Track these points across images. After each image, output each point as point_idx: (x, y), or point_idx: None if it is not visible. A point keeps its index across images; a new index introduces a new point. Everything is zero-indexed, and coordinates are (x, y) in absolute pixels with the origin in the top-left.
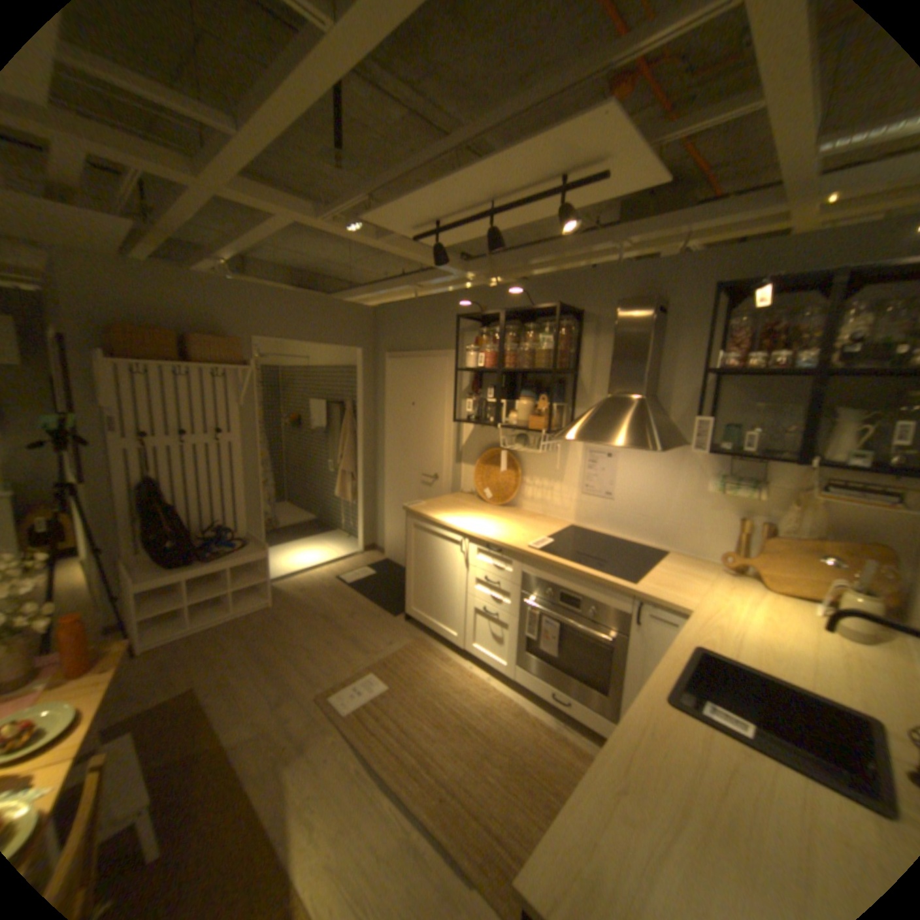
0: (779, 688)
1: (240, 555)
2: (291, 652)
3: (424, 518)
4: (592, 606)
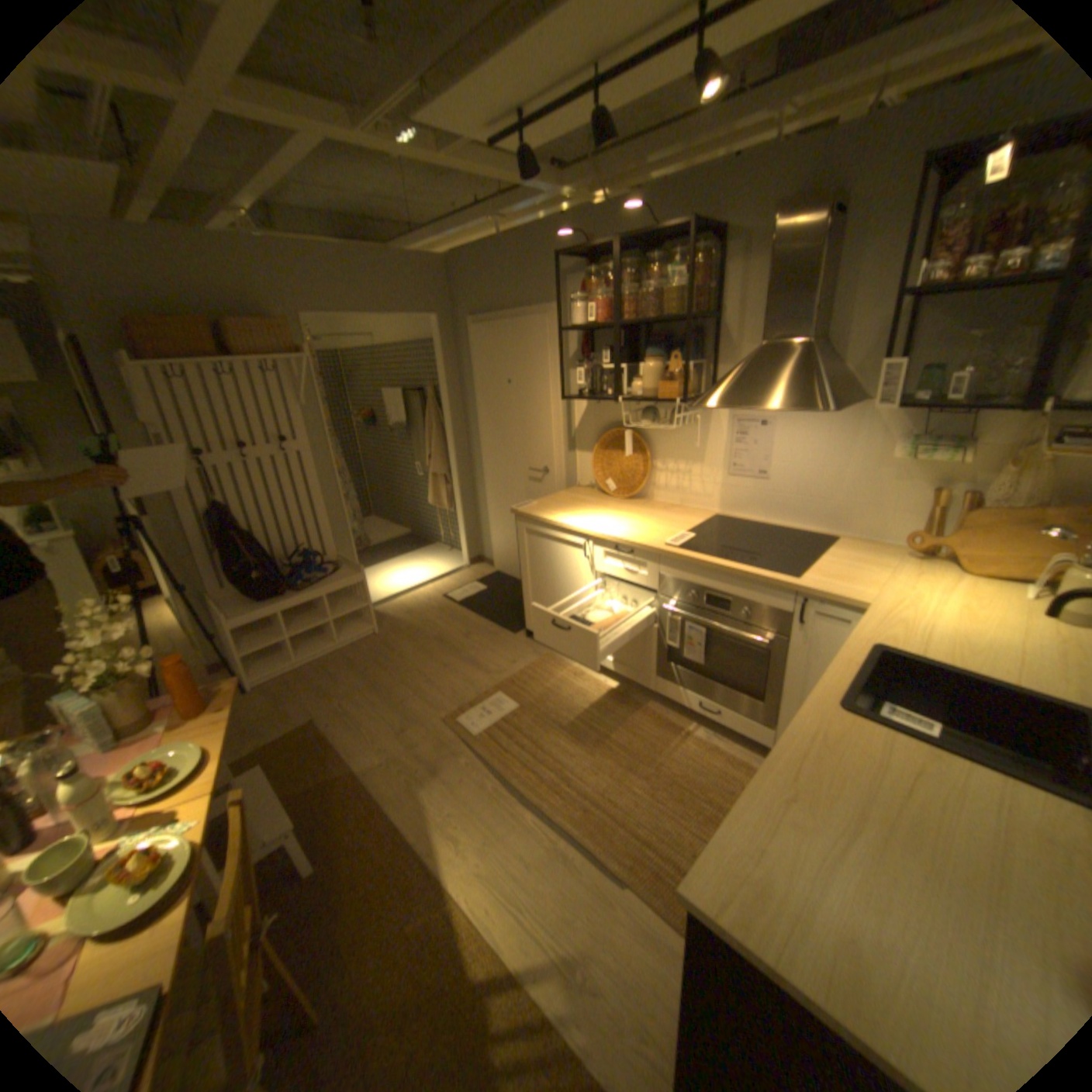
0: (975, 682)
1: (335, 579)
2: (408, 677)
3: (538, 521)
4: (745, 606)
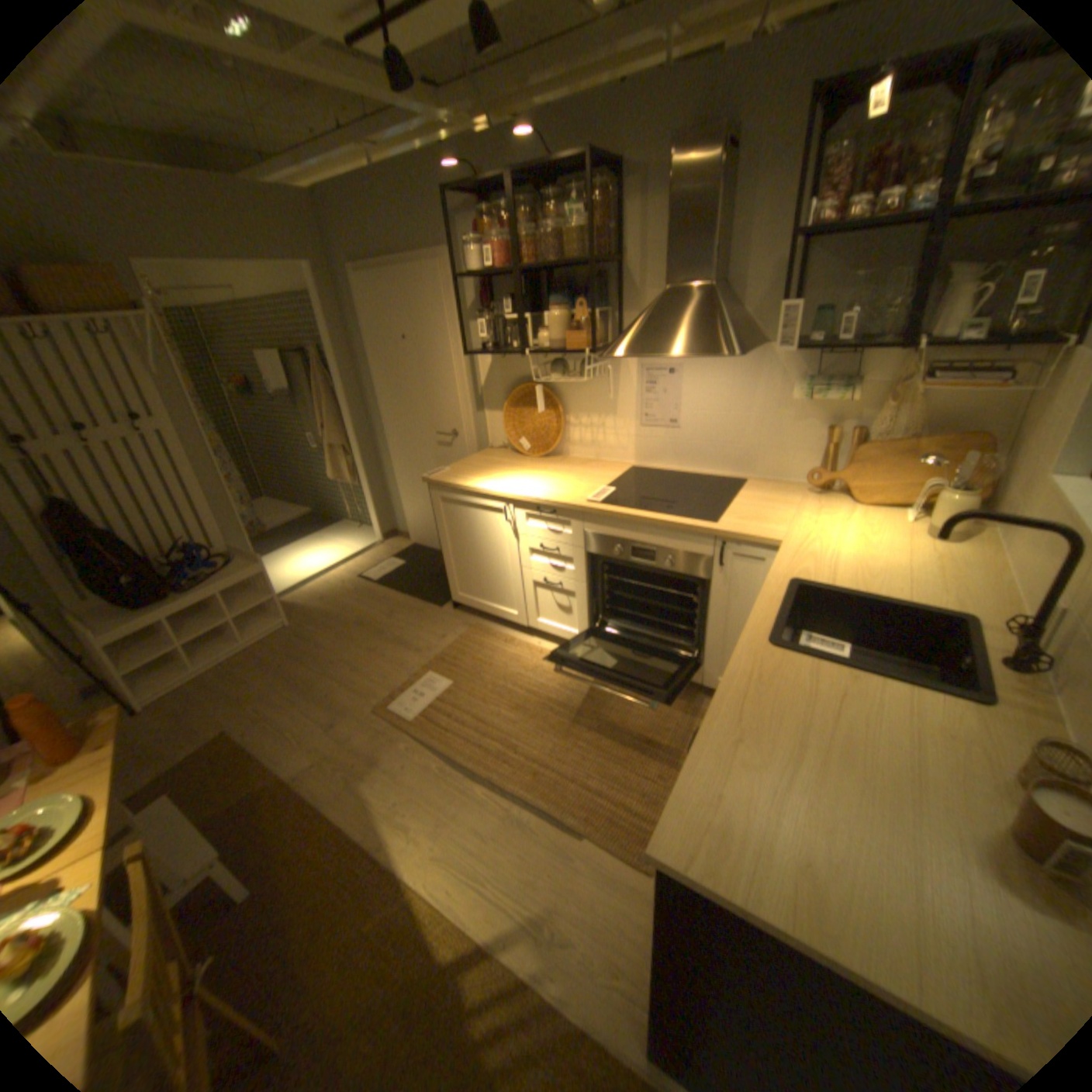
0: (877, 604)
1: (229, 574)
2: (330, 668)
3: (453, 488)
4: (669, 554)
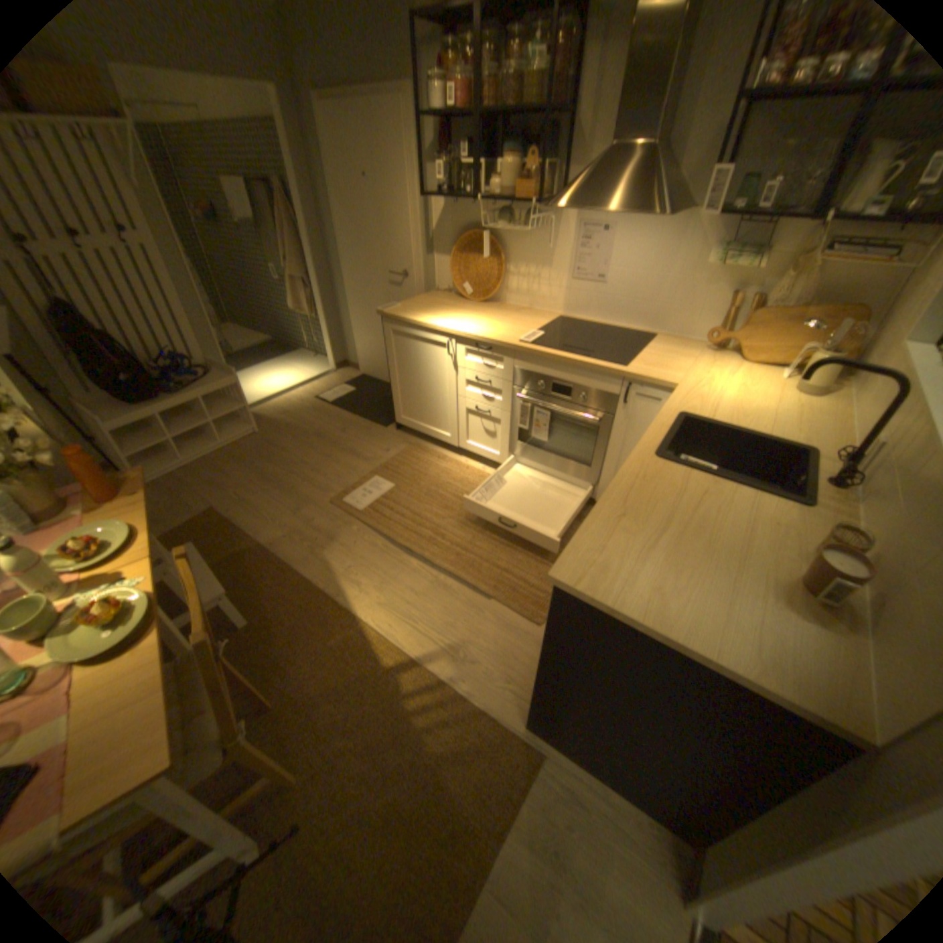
0: (744, 435)
1: (208, 381)
2: (294, 467)
3: (404, 322)
4: (583, 392)
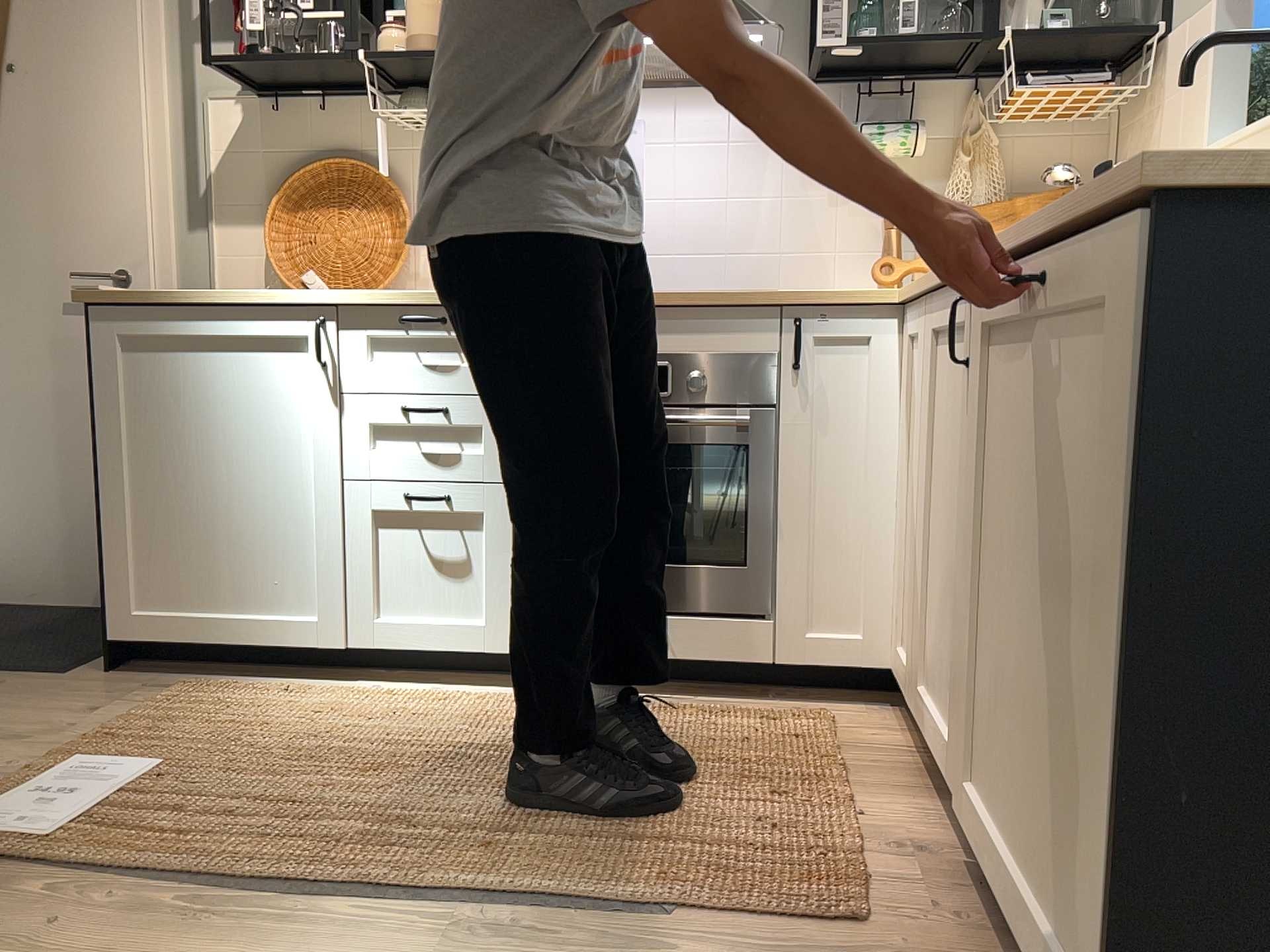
0: None
1: None
2: None
3: (170, 306)
4: (697, 372)
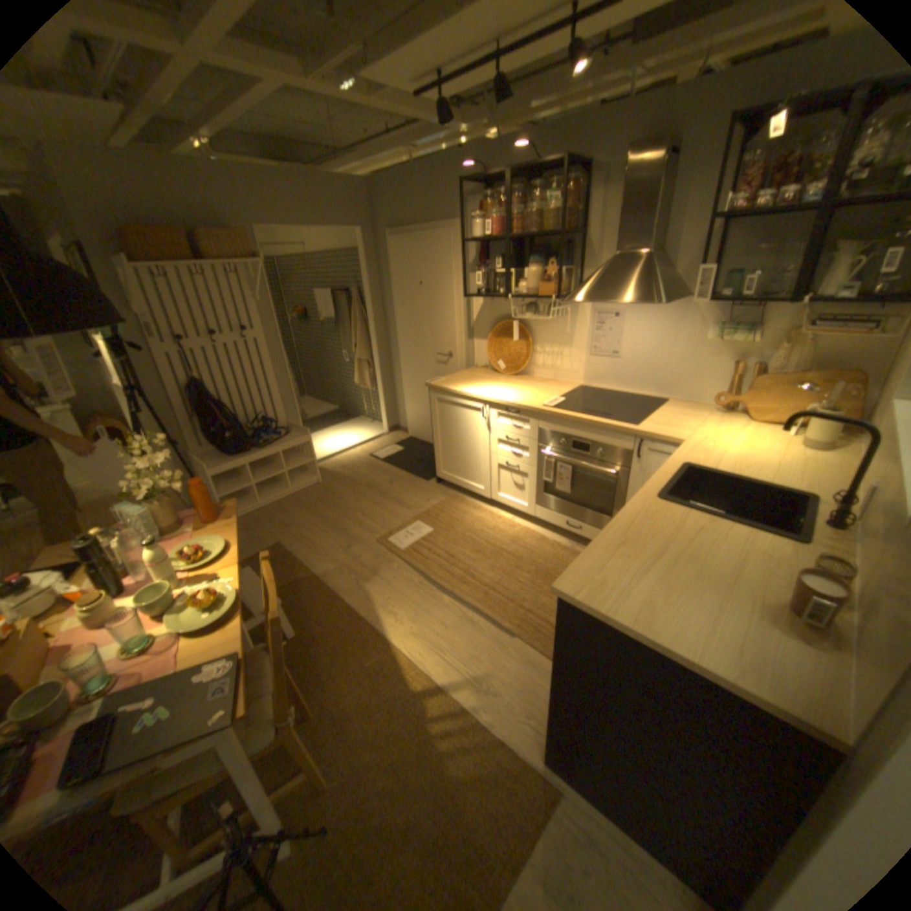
0: (745, 482)
1: (289, 440)
2: (349, 512)
3: (447, 392)
4: (600, 448)
